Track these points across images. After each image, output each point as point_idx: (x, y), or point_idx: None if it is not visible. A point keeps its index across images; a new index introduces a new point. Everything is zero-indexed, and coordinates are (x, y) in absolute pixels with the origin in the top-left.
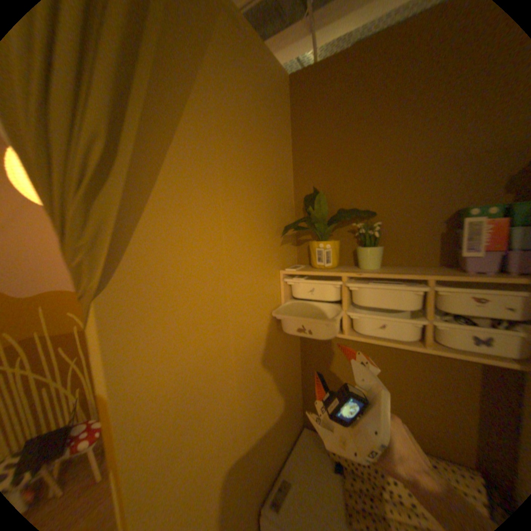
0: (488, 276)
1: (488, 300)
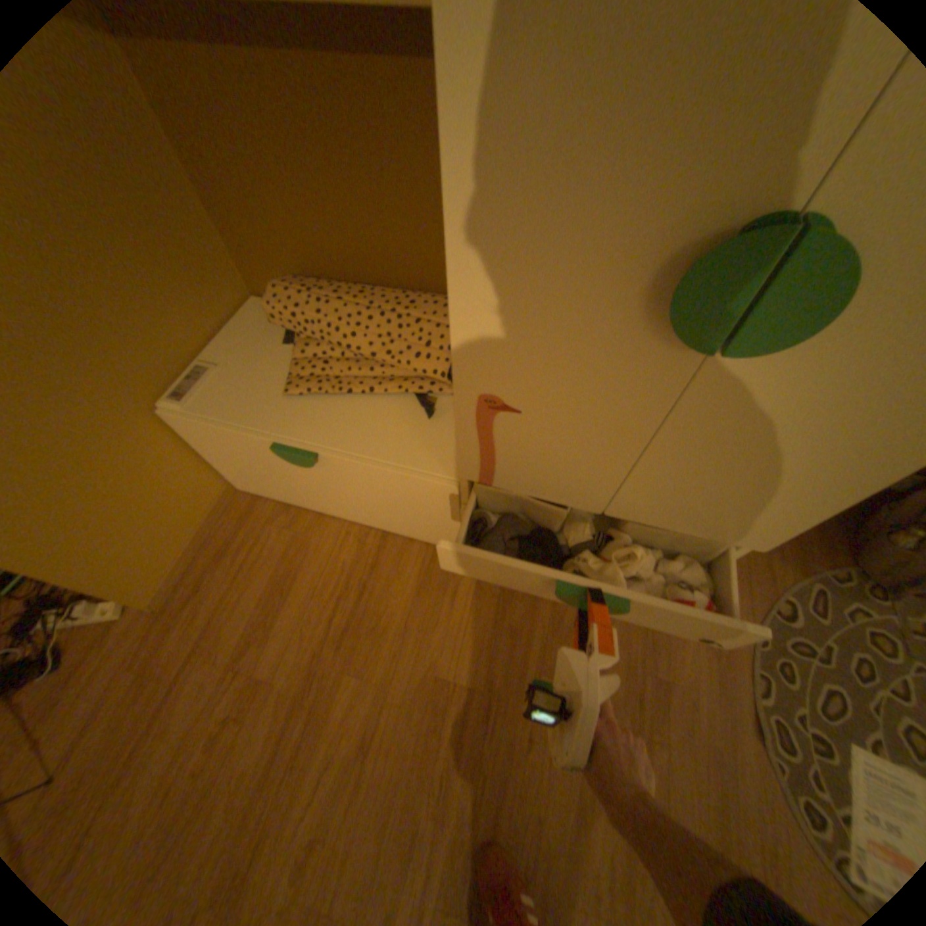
0: None
1: None
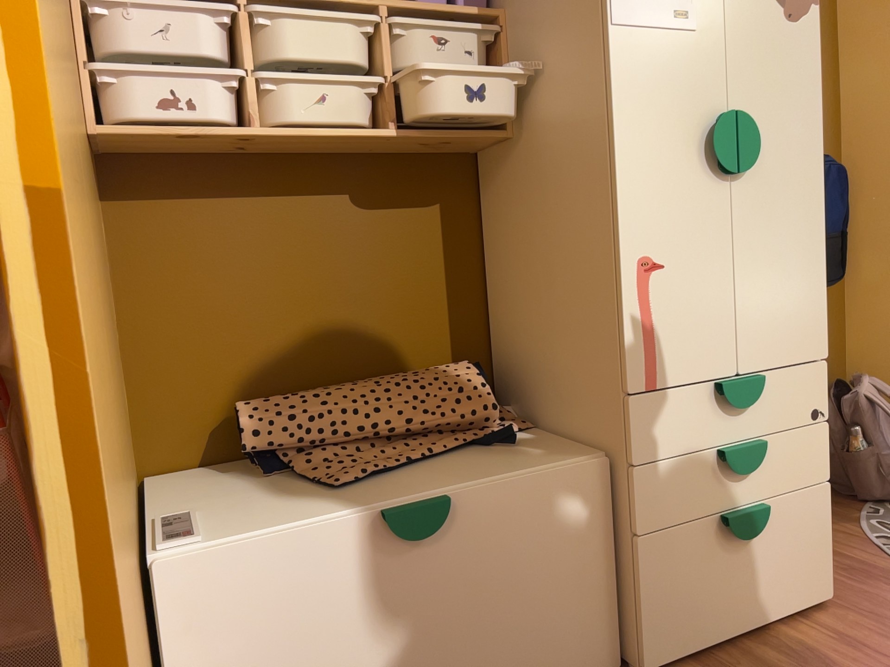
0: (442, 5)
1: (448, 36)
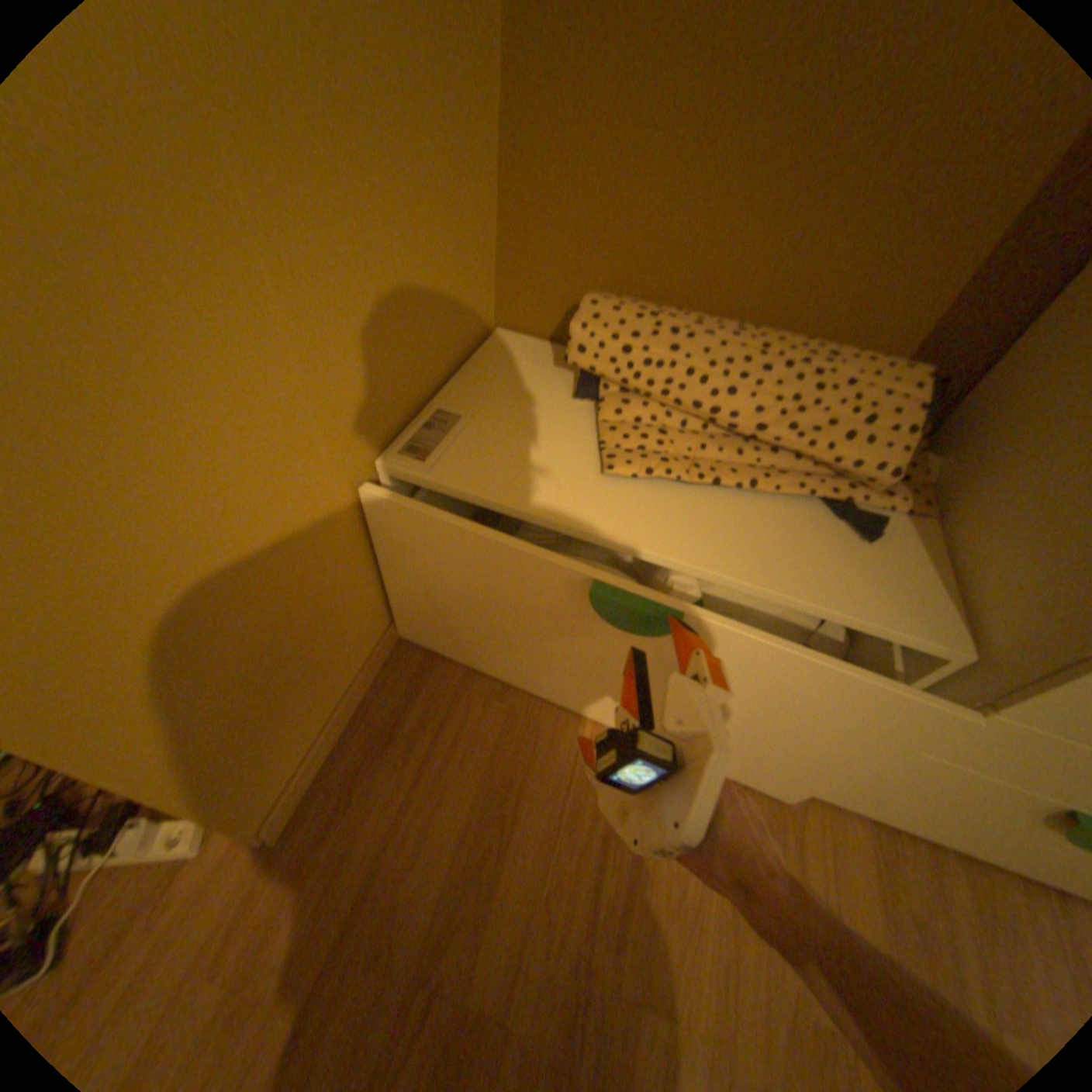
0: None
1: None
